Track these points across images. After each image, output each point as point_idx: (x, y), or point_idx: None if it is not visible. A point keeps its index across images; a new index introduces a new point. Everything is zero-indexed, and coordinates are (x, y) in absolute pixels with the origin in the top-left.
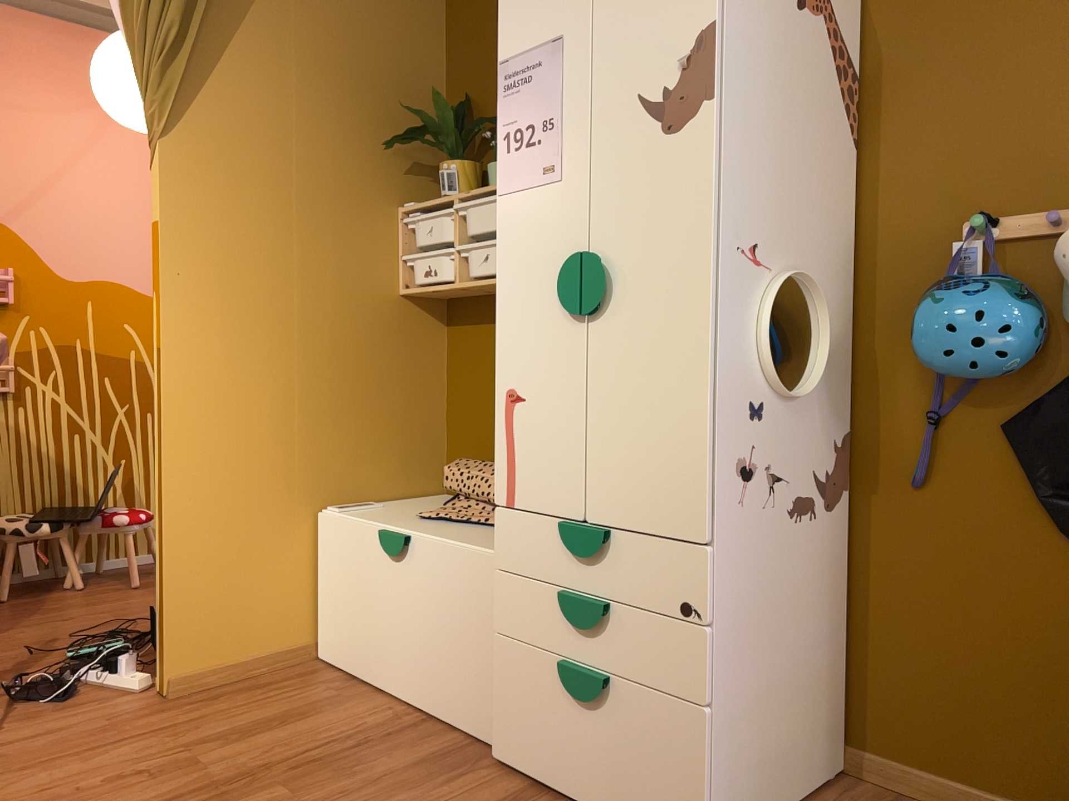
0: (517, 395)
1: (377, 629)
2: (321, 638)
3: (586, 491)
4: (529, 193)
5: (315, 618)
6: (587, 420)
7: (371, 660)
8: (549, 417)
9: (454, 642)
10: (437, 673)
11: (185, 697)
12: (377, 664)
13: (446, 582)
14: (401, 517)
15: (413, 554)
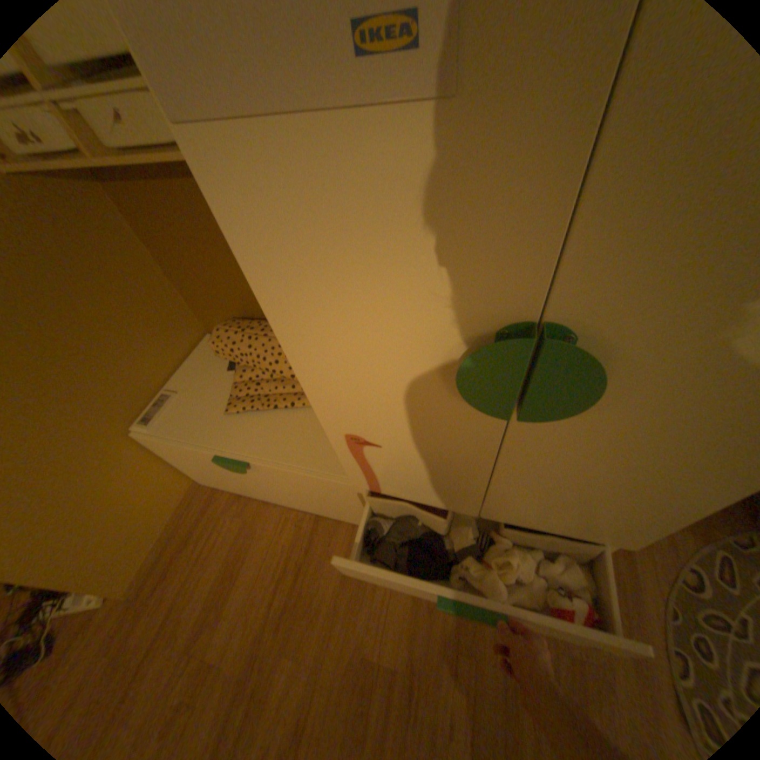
0: (366, 439)
1: (247, 486)
2: (197, 479)
3: (481, 506)
4: (303, 129)
5: (182, 472)
6: (489, 477)
7: (251, 493)
8: (425, 464)
9: (324, 501)
10: (314, 506)
11: (141, 586)
12: (257, 495)
13: (303, 484)
14: (209, 413)
15: (259, 469)
